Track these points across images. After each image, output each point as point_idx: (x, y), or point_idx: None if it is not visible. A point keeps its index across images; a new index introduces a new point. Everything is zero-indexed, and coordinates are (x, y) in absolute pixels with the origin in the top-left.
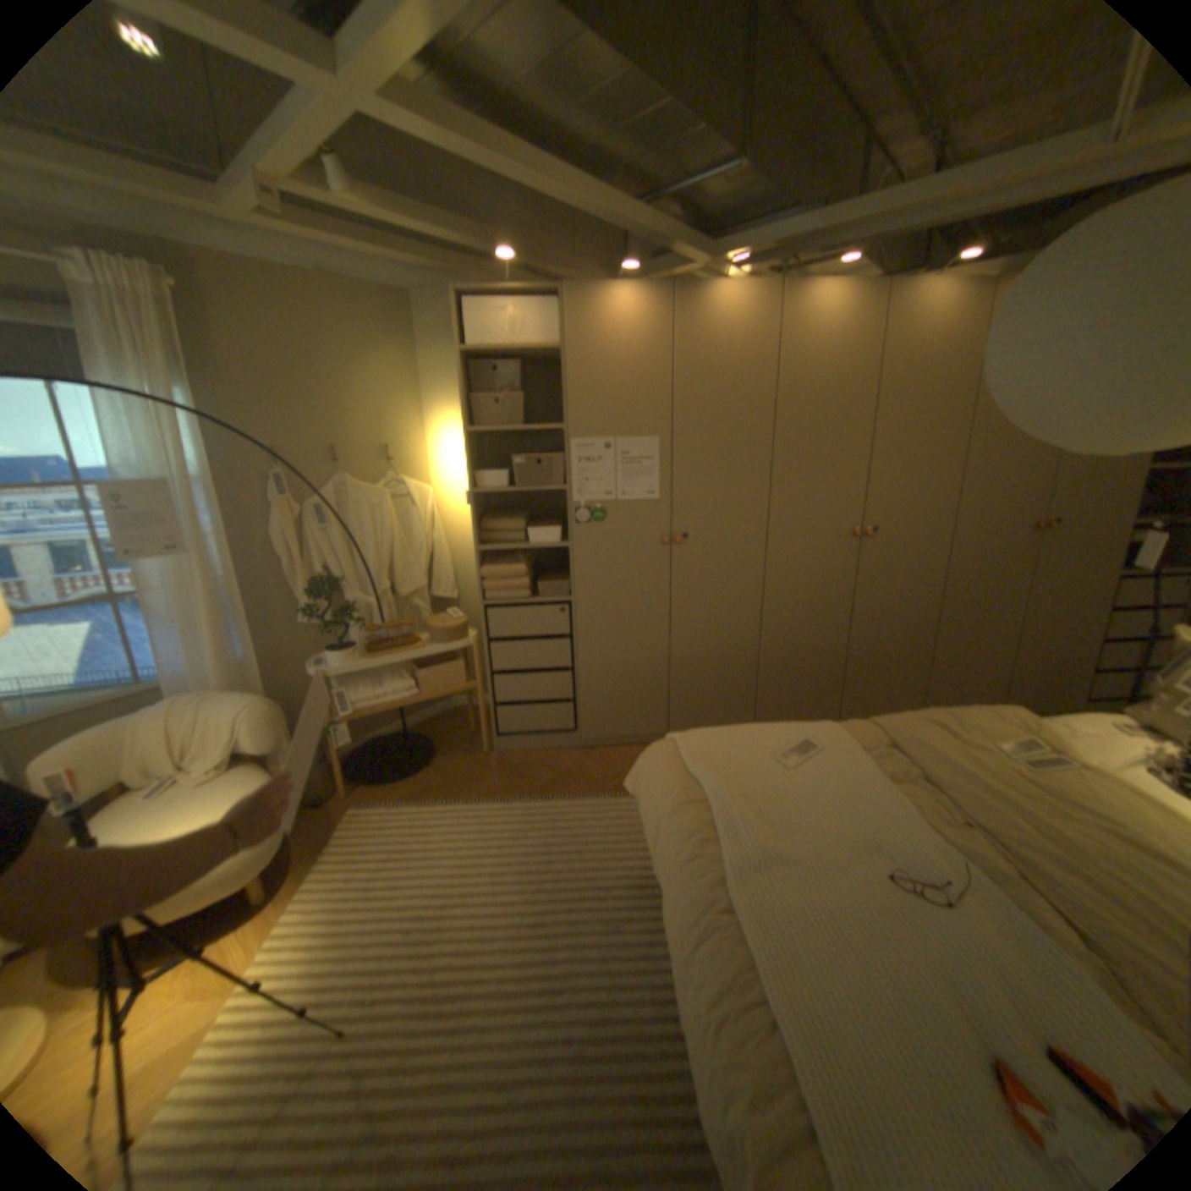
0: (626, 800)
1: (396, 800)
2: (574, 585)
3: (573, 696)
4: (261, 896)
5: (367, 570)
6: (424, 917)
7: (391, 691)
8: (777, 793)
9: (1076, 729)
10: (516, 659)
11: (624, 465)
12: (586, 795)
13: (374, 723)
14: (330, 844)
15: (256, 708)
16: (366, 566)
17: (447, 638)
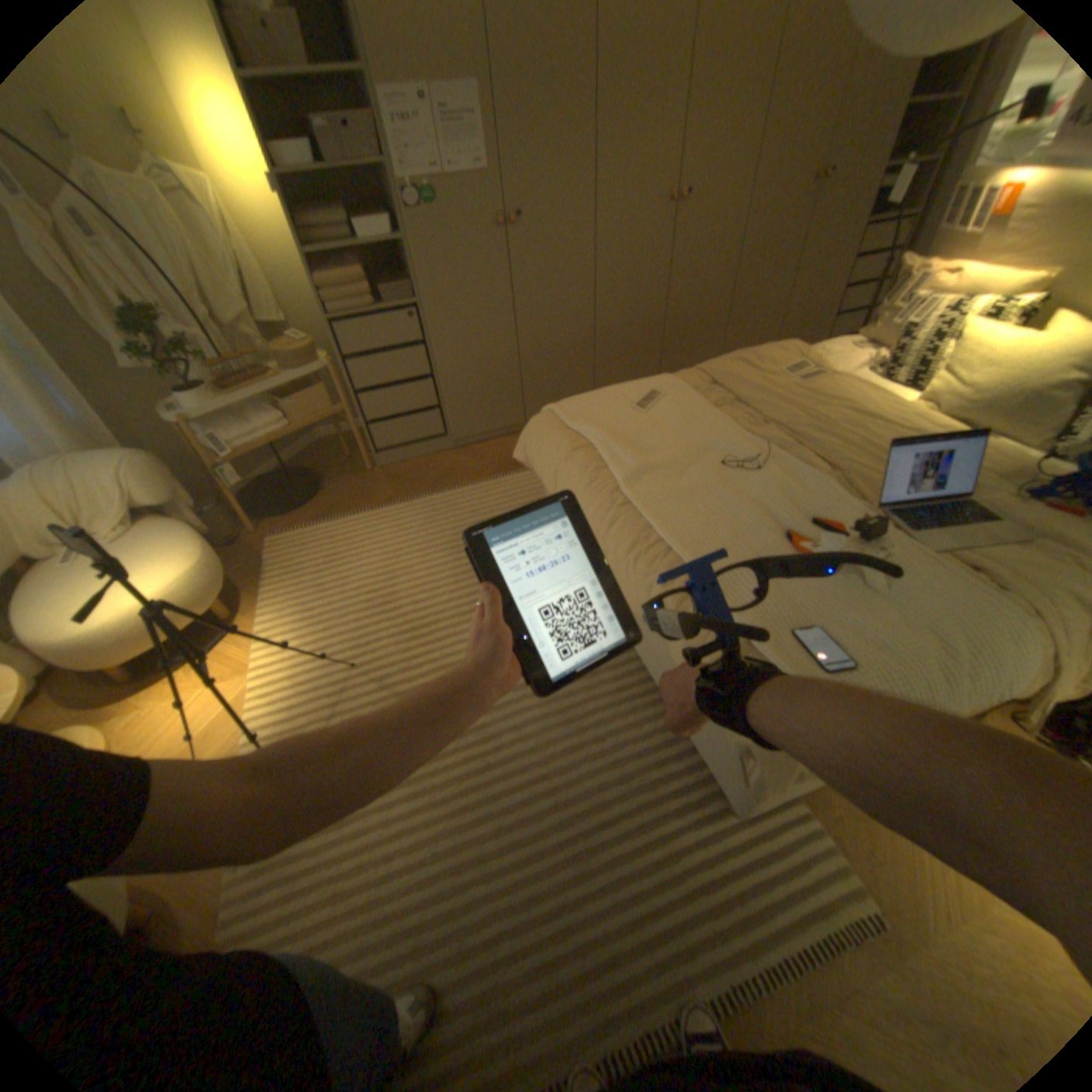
0: (504, 479)
1: (303, 522)
2: (415, 286)
3: (436, 403)
4: (222, 613)
5: (175, 293)
6: (376, 589)
7: (259, 426)
8: (637, 429)
9: (825, 351)
10: (374, 374)
11: (442, 125)
12: (470, 482)
13: (245, 466)
14: (261, 565)
15: (131, 460)
16: (171, 289)
17: (297, 362)
